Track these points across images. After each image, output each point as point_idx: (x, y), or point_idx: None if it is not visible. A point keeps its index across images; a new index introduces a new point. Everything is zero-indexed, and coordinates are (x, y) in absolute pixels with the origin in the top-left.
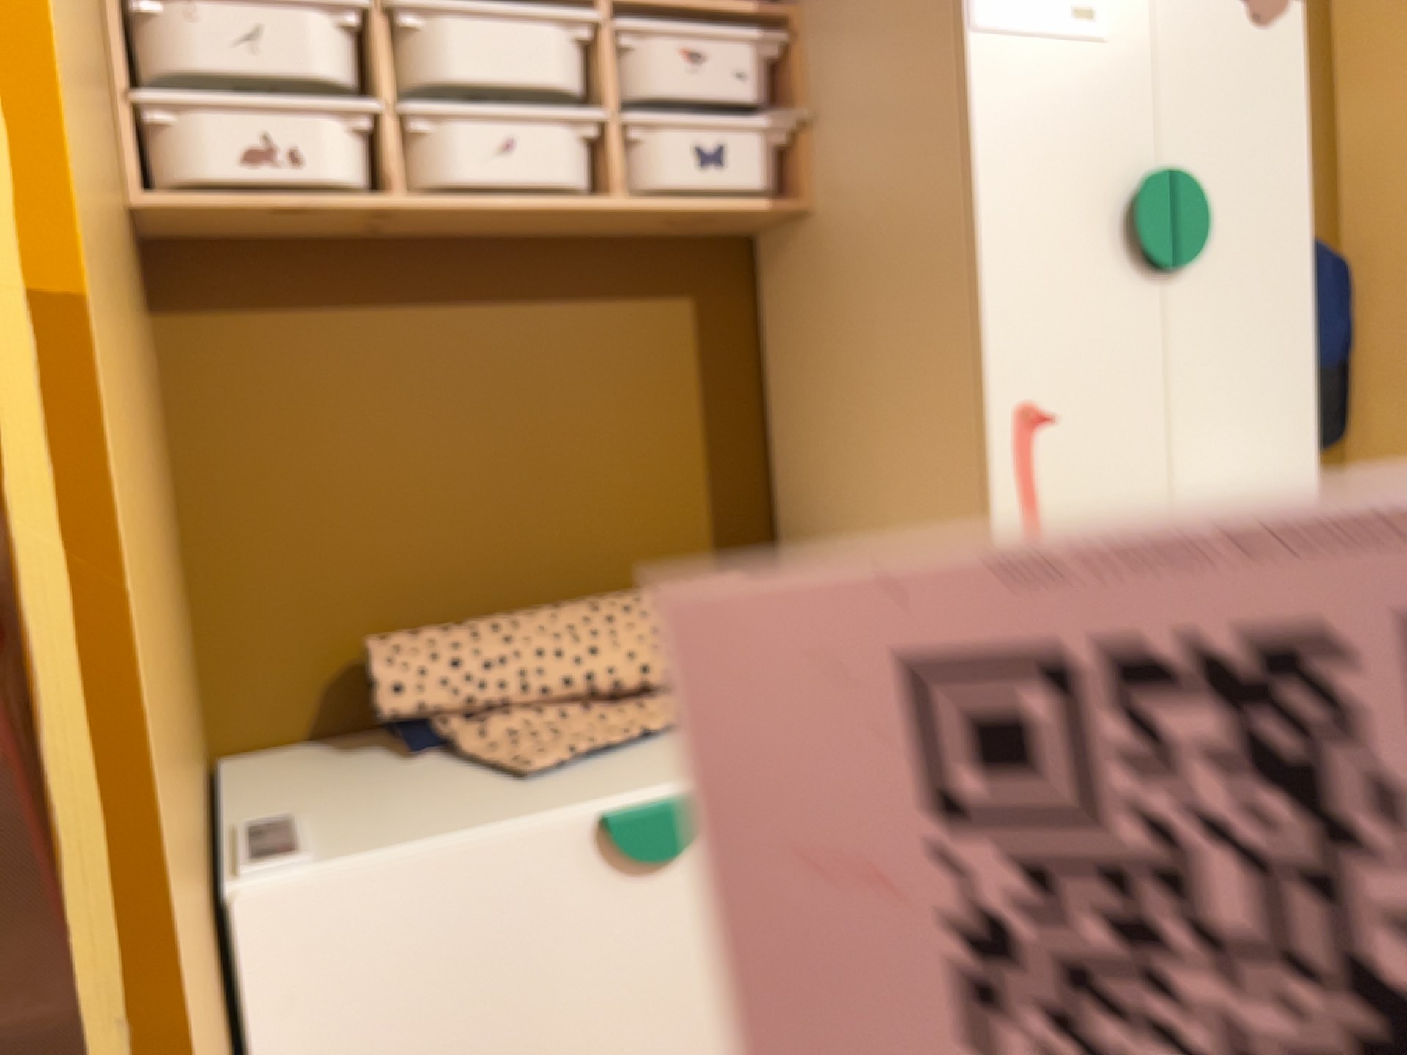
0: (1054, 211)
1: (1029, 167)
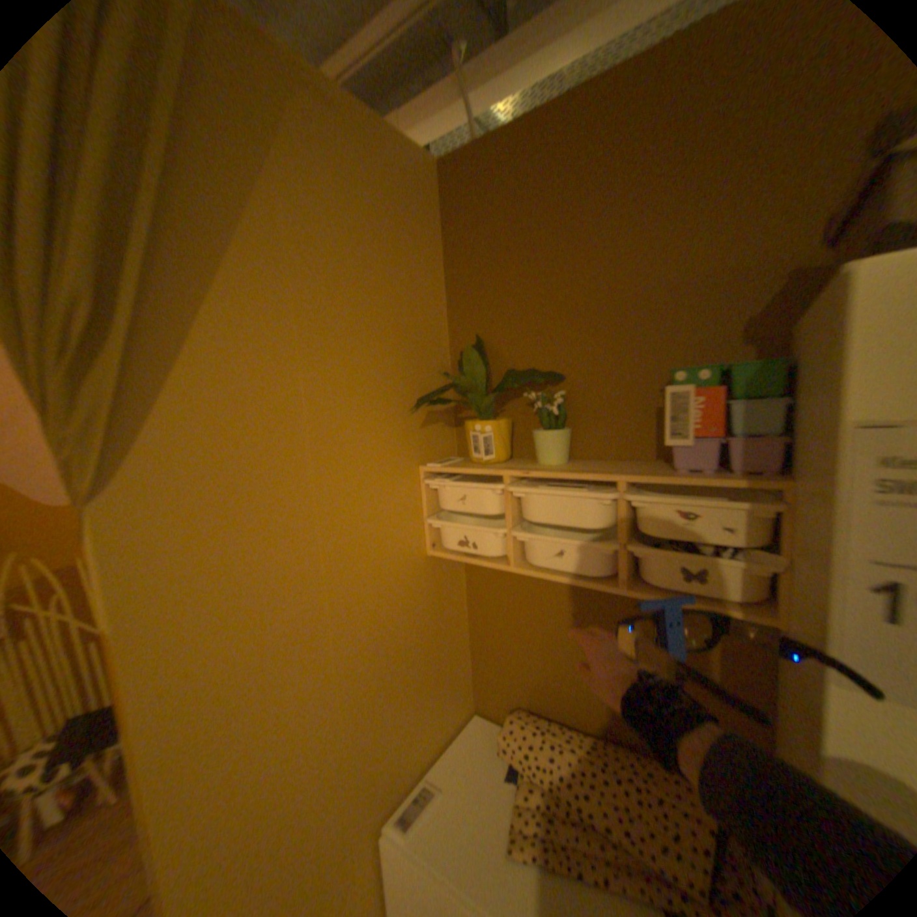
0: None
1: None
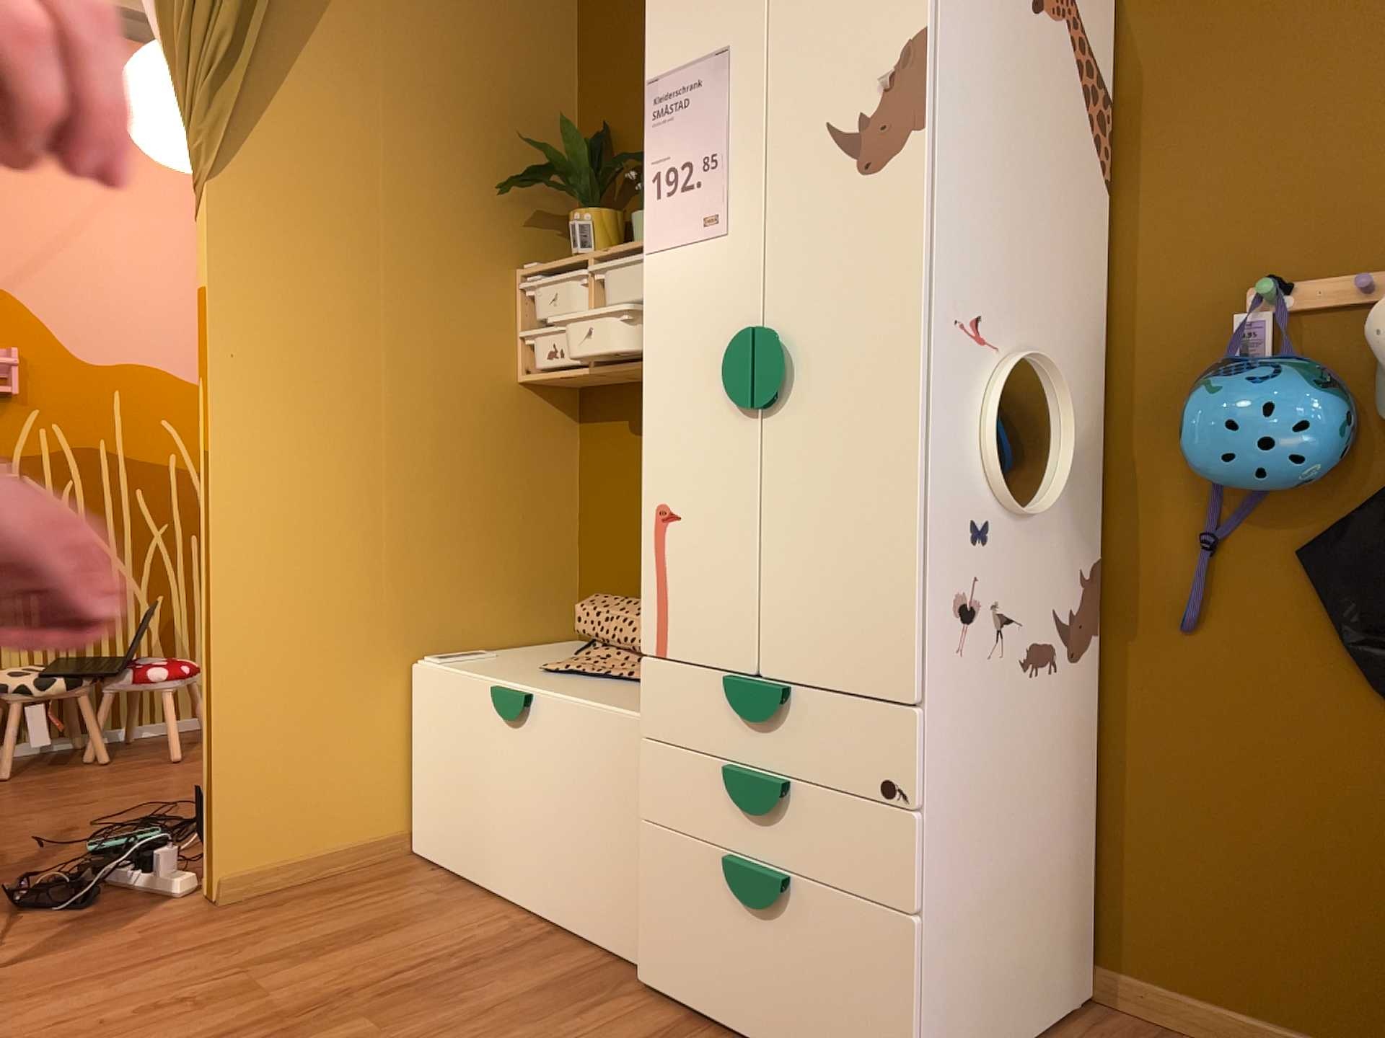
0: (684, 367)
1: (672, 339)
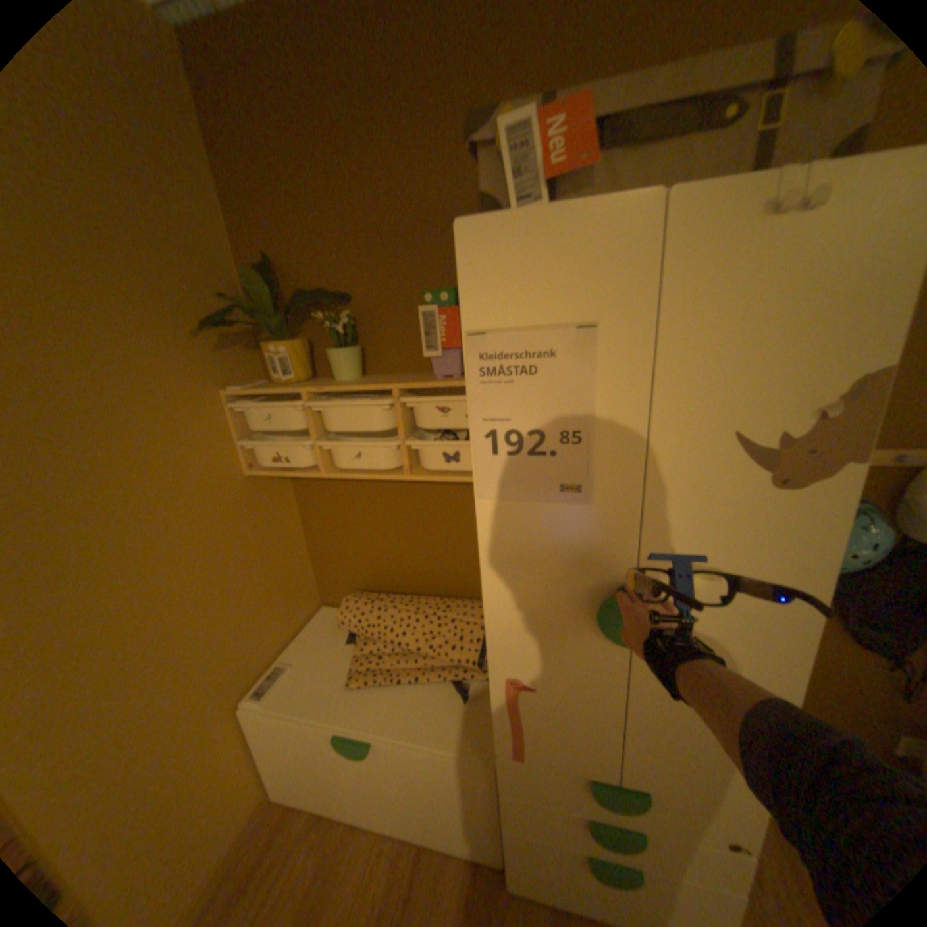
0: (535, 595)
1: (519, 571)
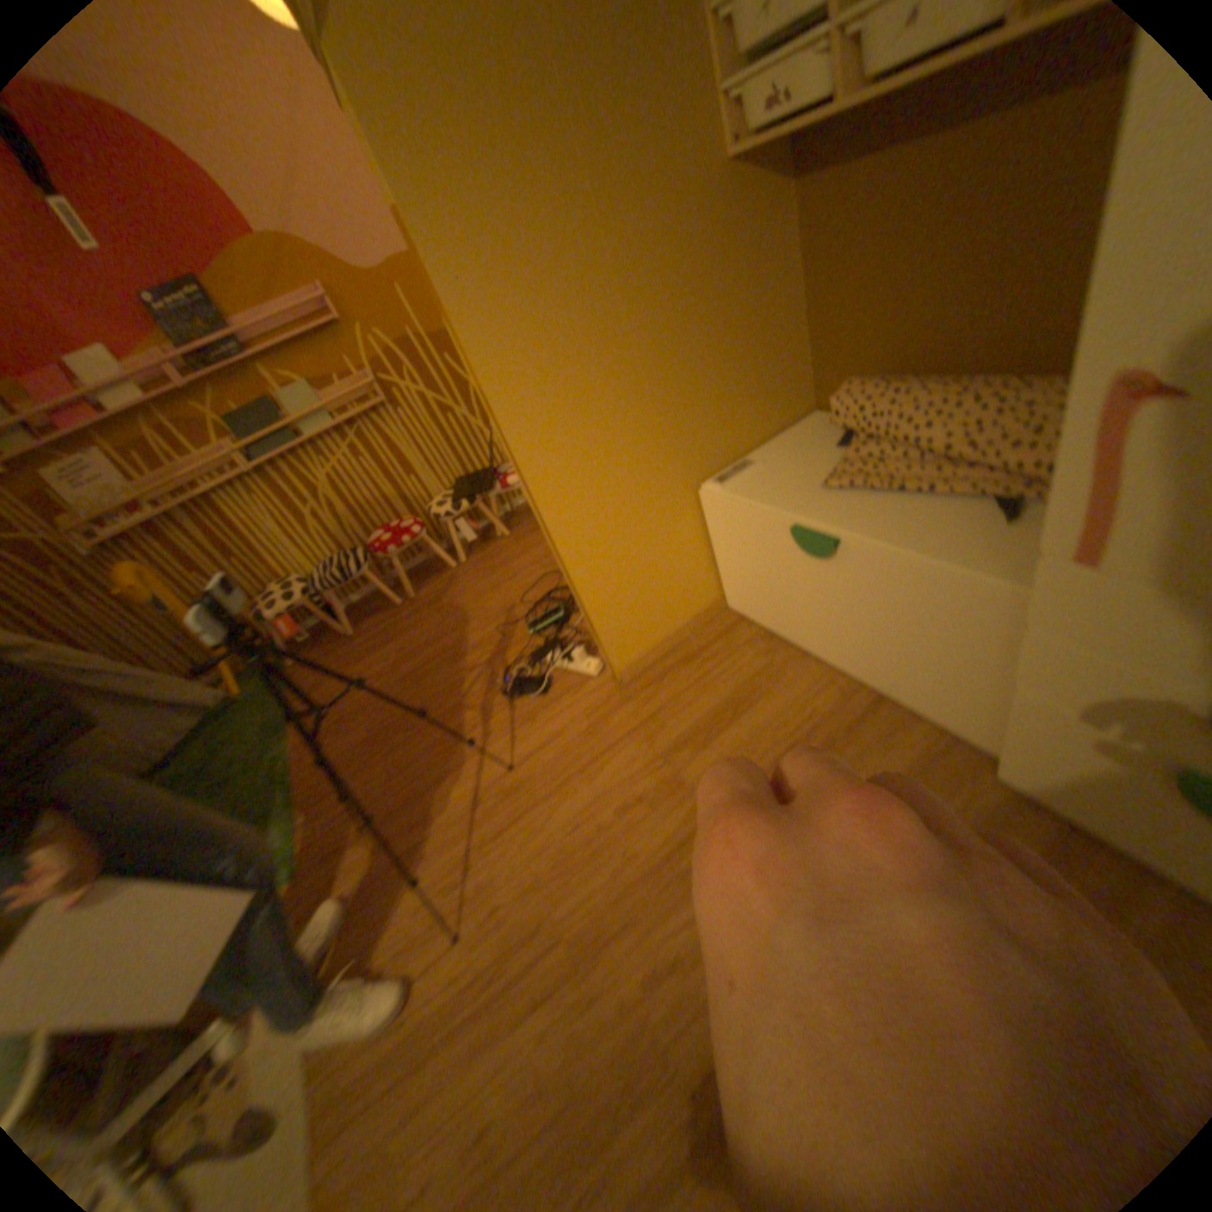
0: None
1: None
